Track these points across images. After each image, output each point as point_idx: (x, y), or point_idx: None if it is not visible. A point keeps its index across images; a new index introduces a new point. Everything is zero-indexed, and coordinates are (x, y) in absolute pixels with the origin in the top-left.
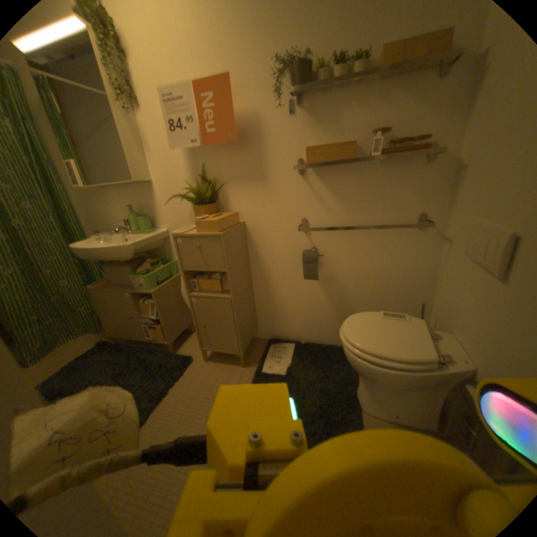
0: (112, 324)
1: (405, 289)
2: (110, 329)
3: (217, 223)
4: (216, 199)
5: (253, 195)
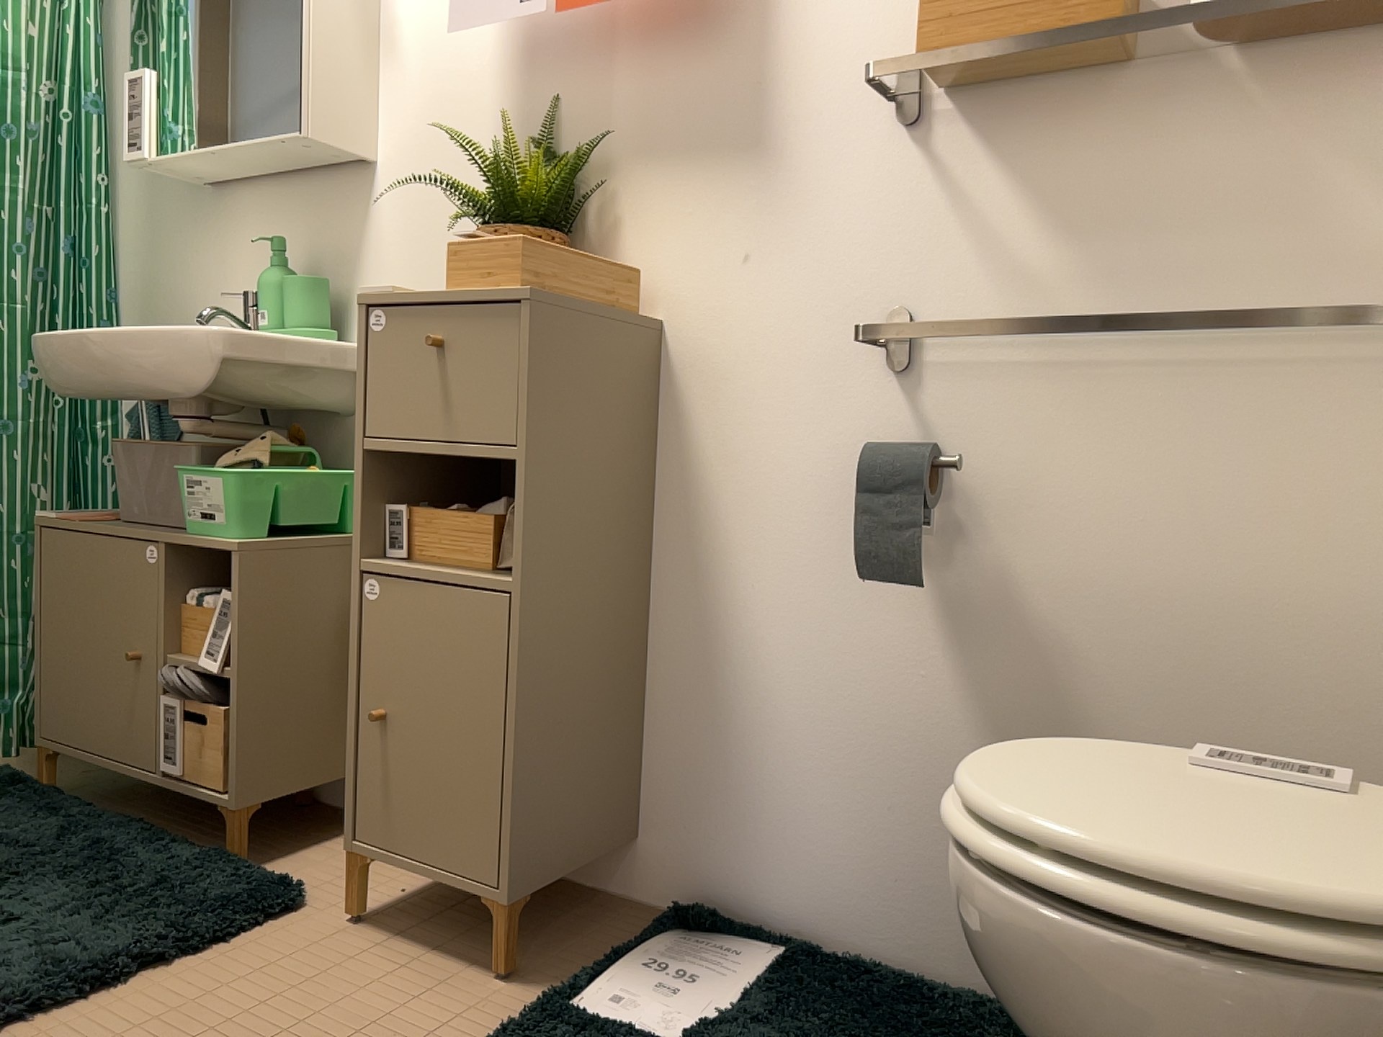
0: (75, 684)
1: (1361, 690)
2: (65, 707)
3: (522, 254)
4: (572, 229)
5: (706, 217)
